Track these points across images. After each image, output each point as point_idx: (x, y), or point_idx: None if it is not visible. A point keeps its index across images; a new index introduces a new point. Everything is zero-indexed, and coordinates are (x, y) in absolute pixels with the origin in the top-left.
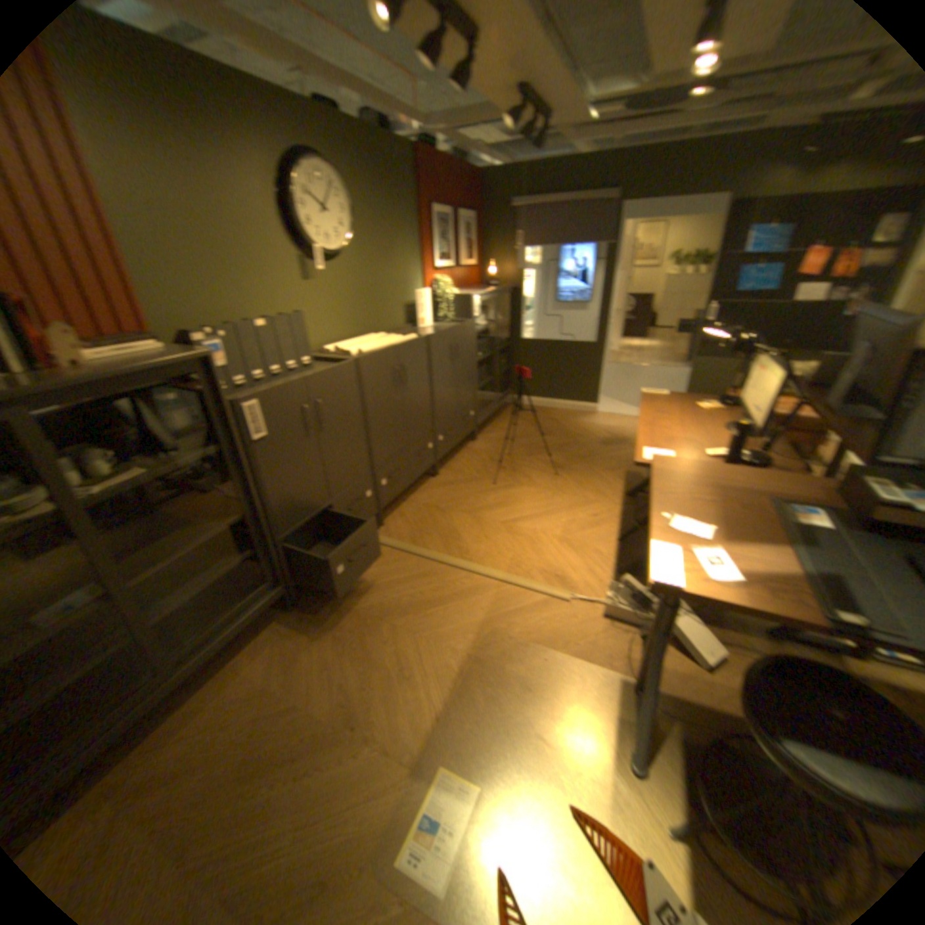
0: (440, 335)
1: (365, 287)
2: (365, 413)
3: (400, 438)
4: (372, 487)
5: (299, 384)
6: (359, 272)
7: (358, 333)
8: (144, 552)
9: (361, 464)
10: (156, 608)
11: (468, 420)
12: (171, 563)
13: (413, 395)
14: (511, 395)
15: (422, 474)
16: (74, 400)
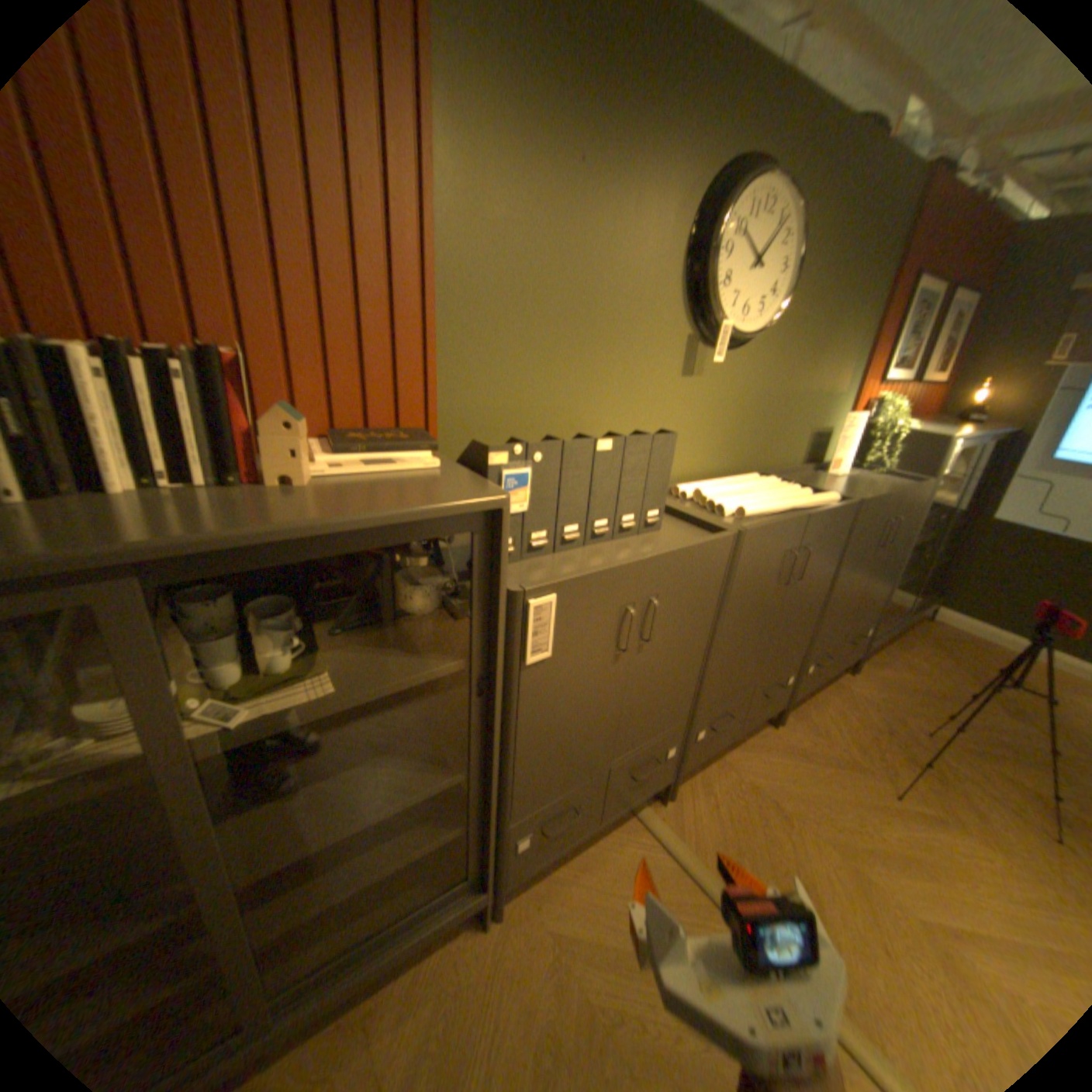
0: (879, 500)
1: (765, 396)
2: (712, 621)
3: (751, 667)
4: (678, 742)
5: (629, 569)
6: (764, 371)
7: (727, 467)
8: (297, 796)
9: (676, 706)
10: (280, 901)
11: (860, 642)
12: (319, 848)
13: (798, 599)
14: (935, 605)
15: (759, 724)
16: (224, 567)
